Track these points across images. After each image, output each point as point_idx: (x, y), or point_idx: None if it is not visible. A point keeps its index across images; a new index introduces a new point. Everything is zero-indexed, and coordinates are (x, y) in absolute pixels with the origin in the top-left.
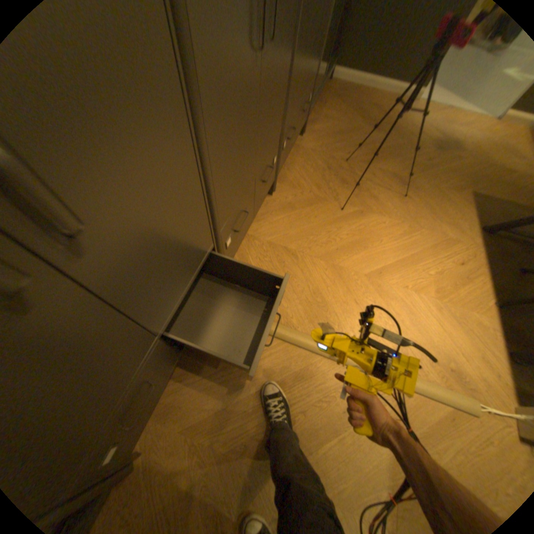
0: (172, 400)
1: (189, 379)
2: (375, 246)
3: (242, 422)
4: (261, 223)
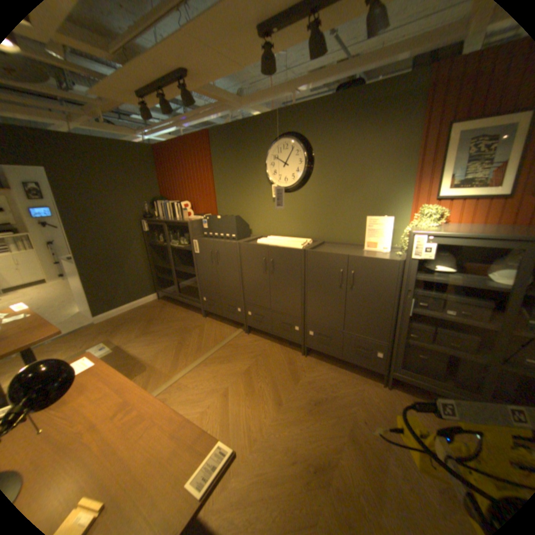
0: (214, 323)
1: (217, 325)
2: (245, 402)
3: (197, 334)
4: (279, 349)
